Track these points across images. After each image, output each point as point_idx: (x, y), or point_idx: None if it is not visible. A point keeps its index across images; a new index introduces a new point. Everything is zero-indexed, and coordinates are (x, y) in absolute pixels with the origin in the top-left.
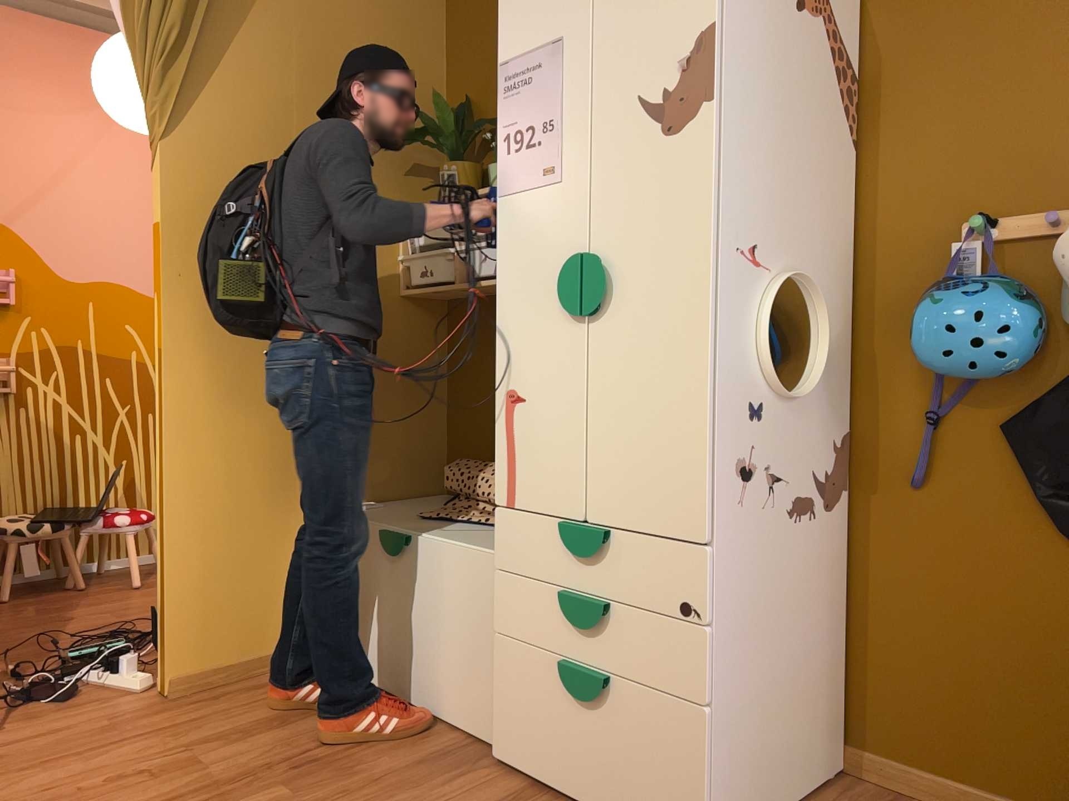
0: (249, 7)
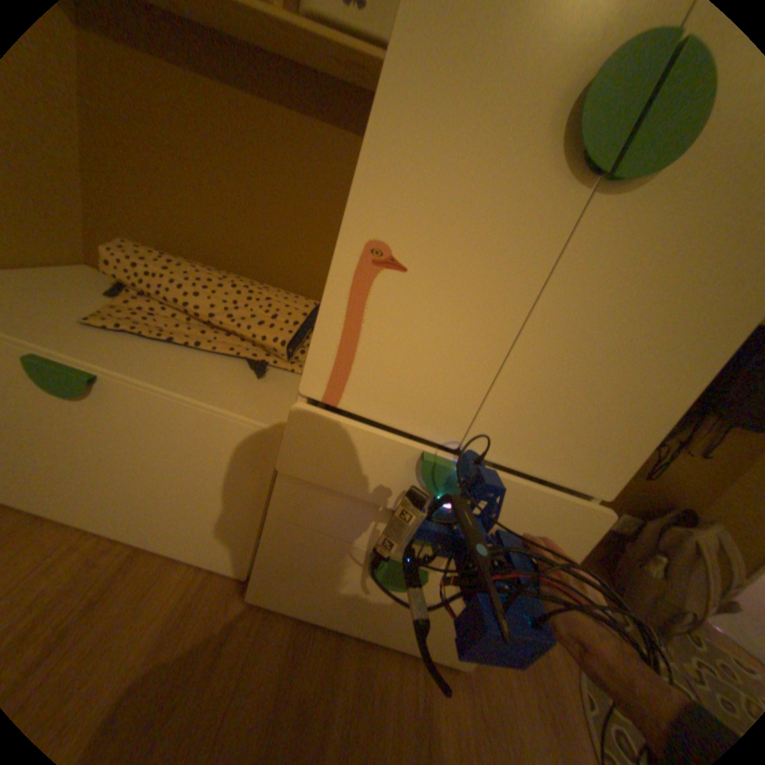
0: None
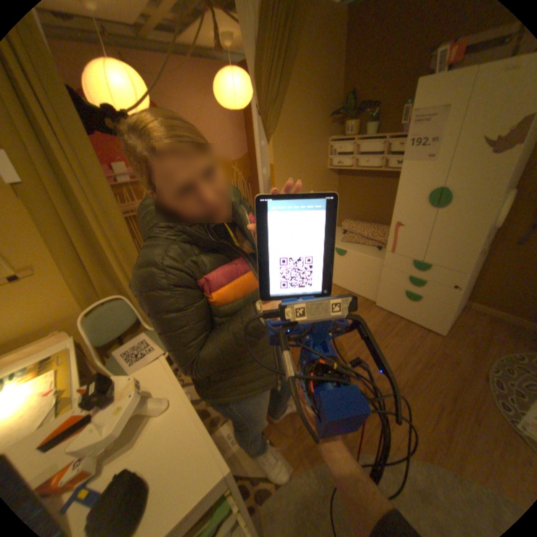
0: (290, 70)
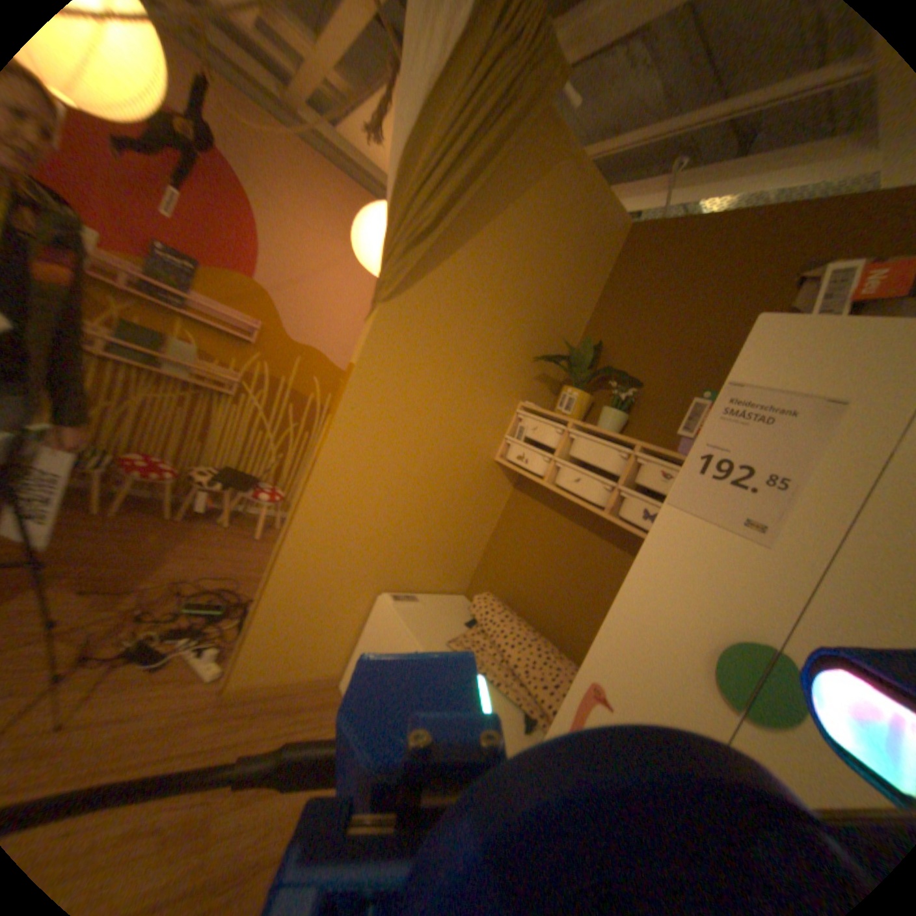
0: (487, 221)
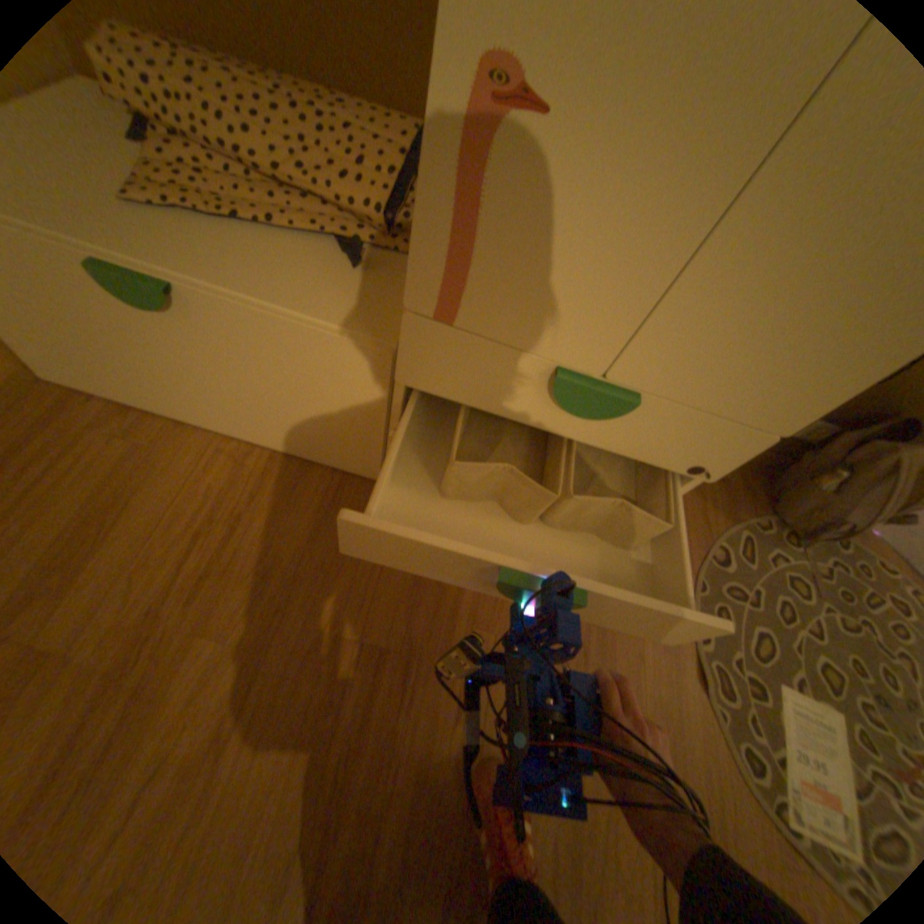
0: None
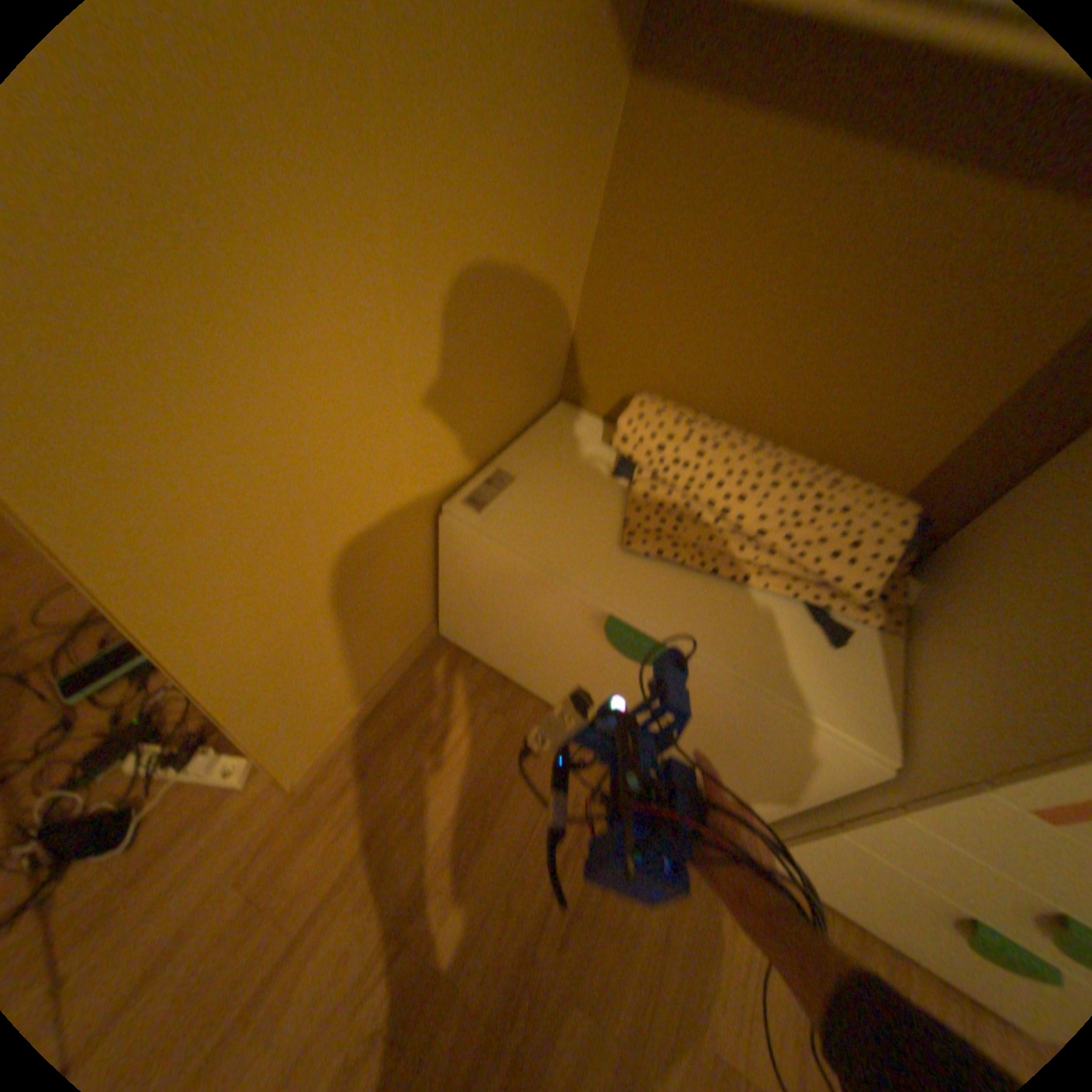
0: None
